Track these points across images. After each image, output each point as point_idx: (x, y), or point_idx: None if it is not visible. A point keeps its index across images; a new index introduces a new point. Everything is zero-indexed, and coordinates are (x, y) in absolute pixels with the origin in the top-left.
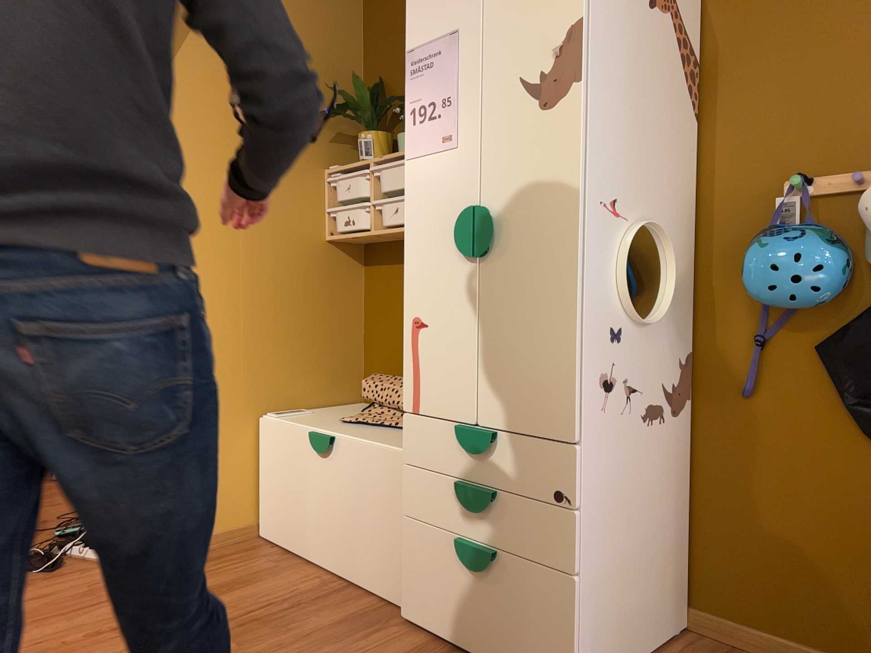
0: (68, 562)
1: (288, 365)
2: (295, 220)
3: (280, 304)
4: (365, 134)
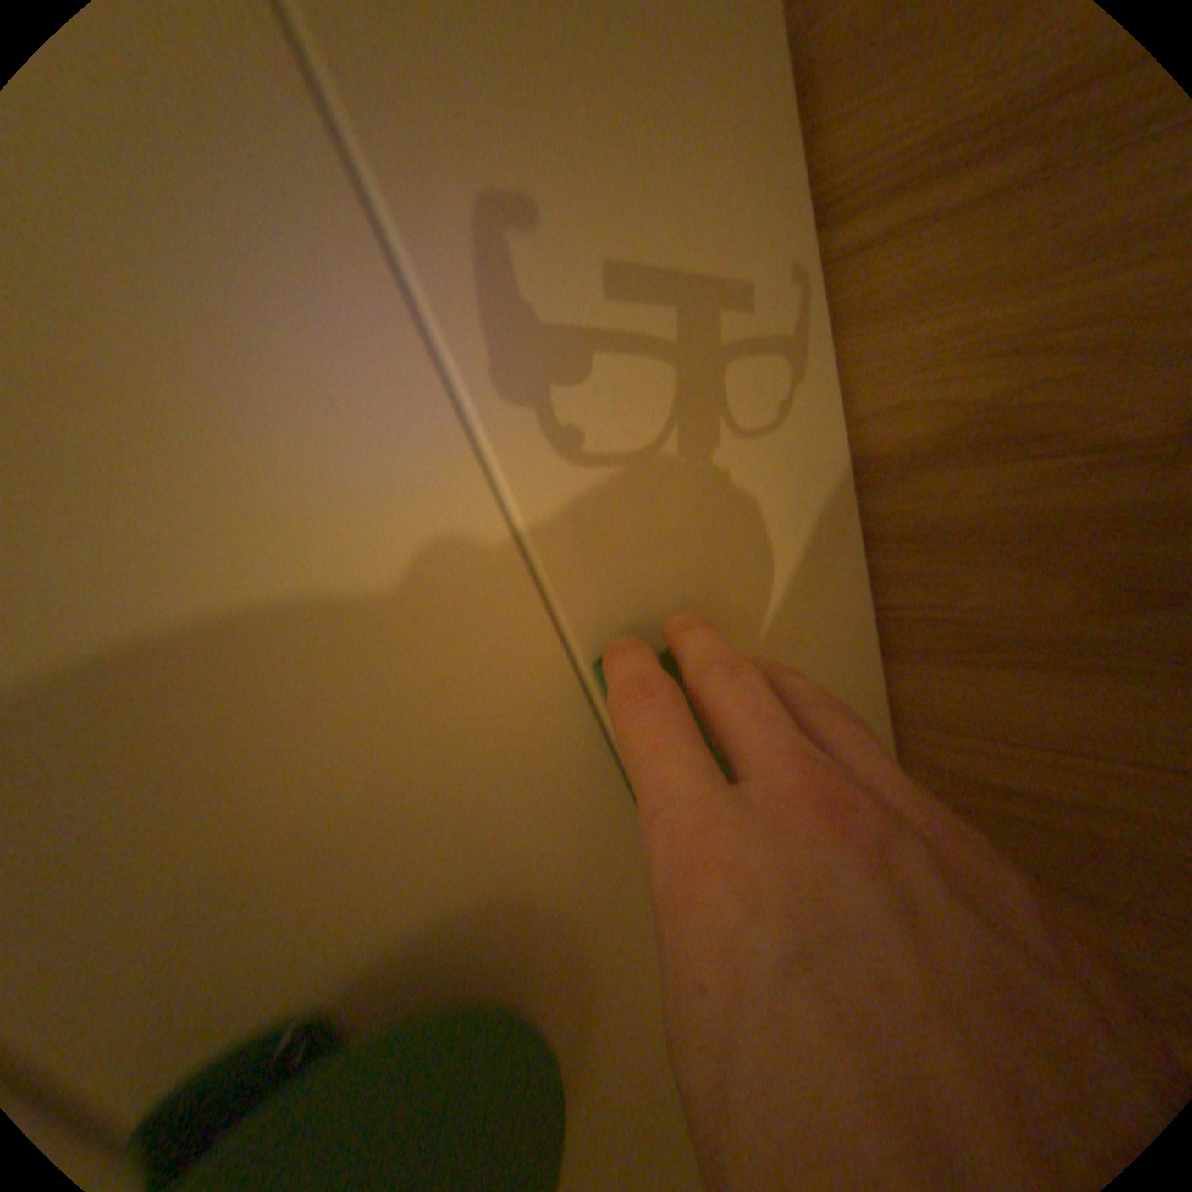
0: None
1: None
2: None
3: None
4: None
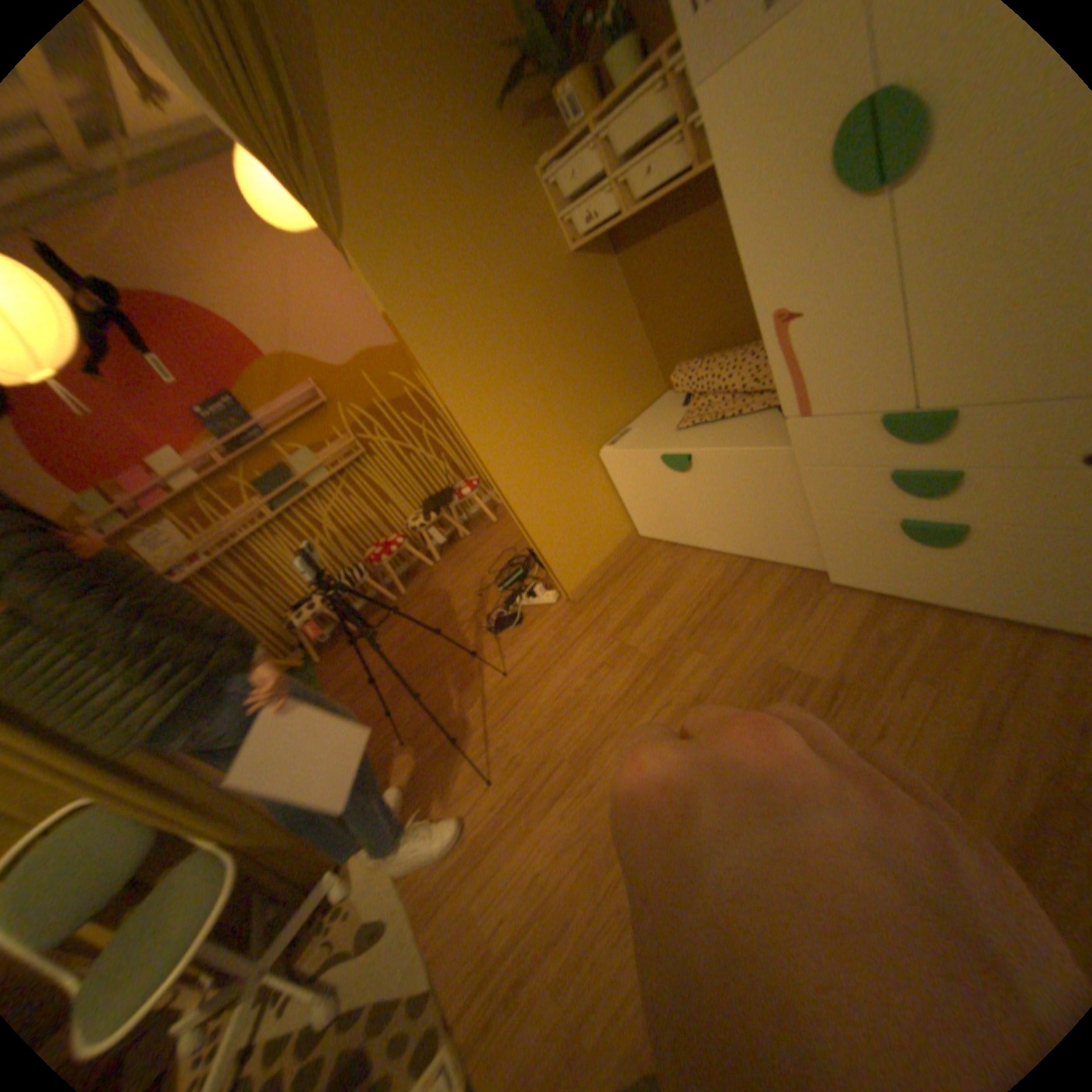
0: (526, 610)
1: (598, 394)
2: (536, 247)
3: (566, 343)
4: (561, 83)
